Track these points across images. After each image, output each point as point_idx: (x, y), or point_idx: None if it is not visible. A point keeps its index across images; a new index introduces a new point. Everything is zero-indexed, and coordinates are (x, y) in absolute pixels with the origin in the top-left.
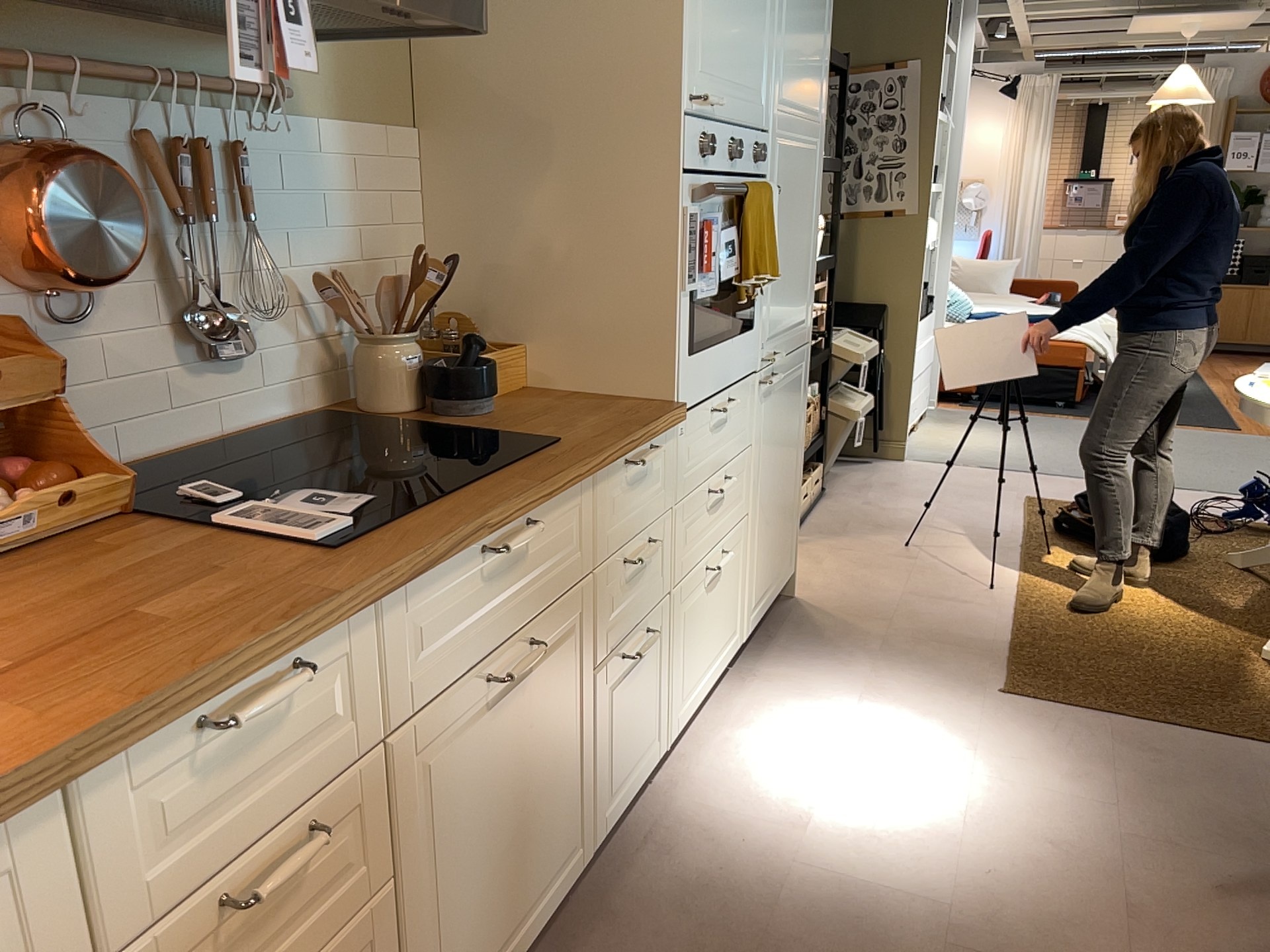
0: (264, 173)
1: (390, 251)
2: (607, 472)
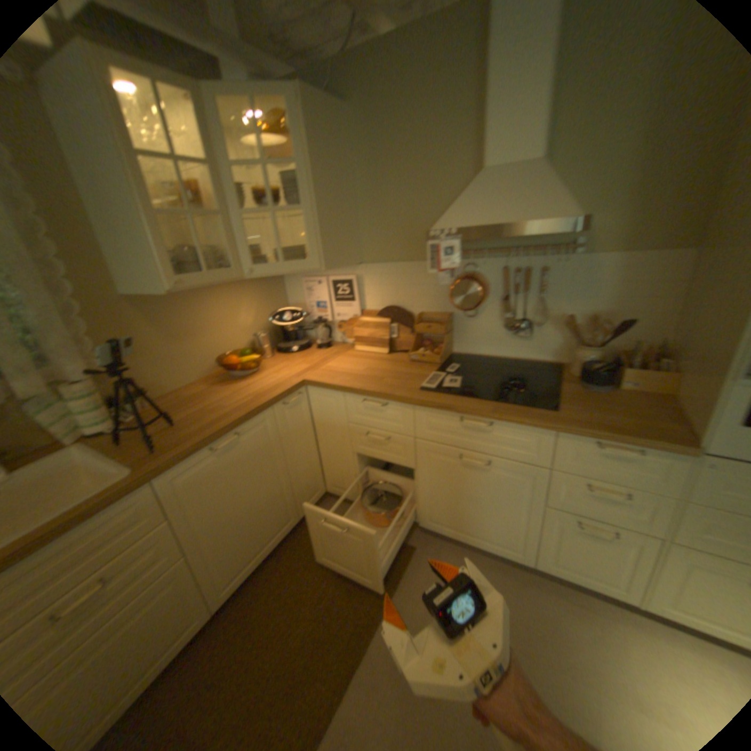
0: (561, 276)
1: (643, 309)
2: (574, 438)
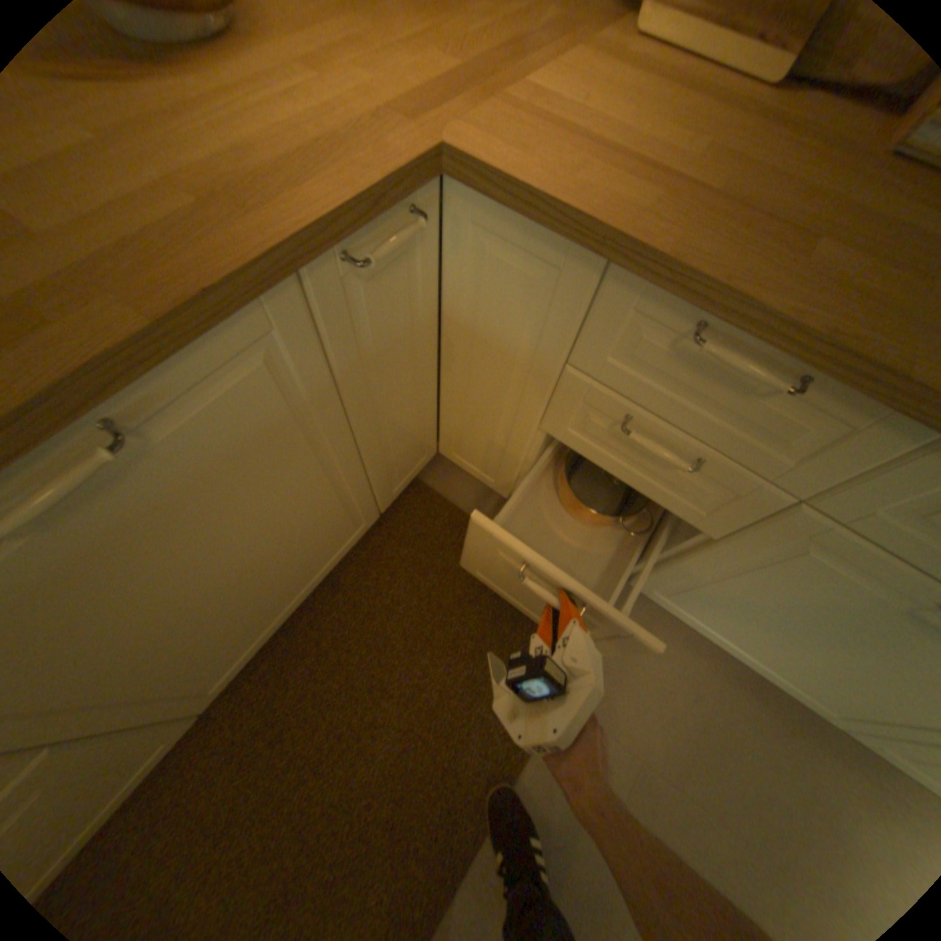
0: None
1: None
2: None
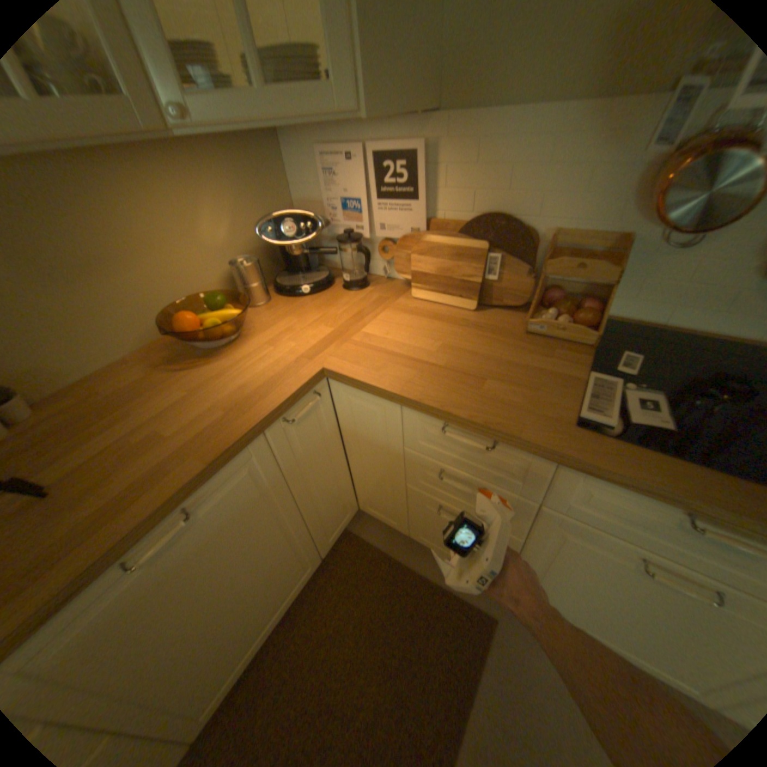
0: None
1: None
2: None
